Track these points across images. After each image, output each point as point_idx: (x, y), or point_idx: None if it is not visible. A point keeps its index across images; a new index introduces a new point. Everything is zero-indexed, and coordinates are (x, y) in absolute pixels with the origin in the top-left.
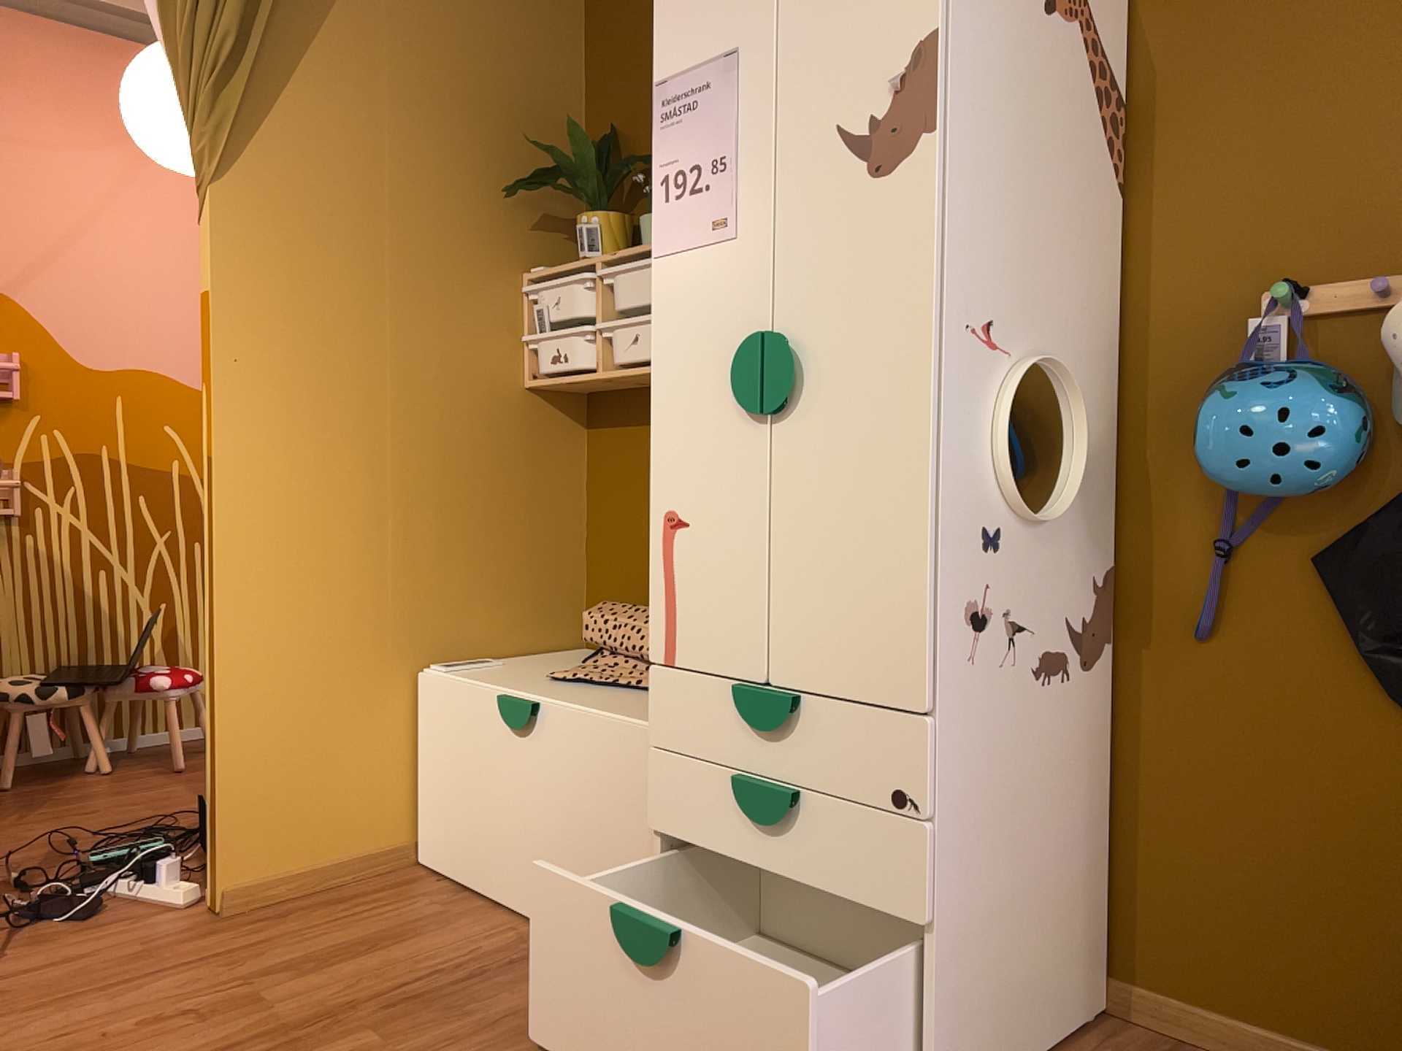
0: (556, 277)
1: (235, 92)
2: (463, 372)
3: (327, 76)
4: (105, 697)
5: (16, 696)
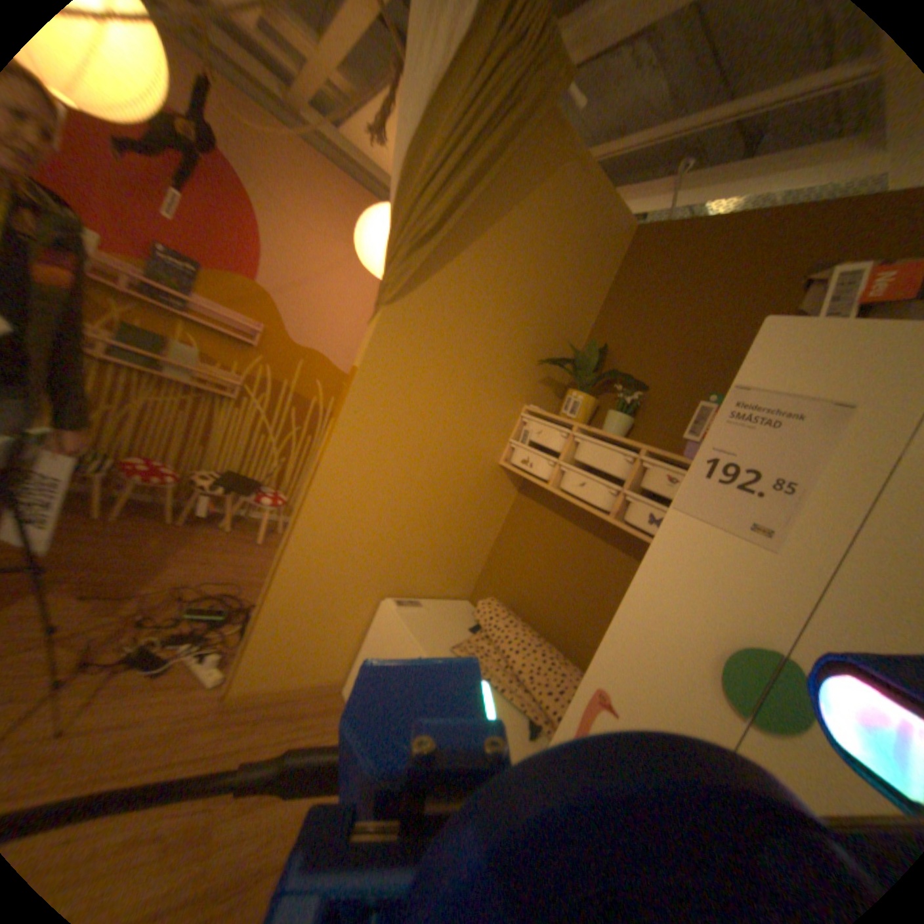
0: (546, 420)
1: (421, 255)
2: (473, 450)
3: (475, 263)
4: (242, 498)
5: (201, 487)
